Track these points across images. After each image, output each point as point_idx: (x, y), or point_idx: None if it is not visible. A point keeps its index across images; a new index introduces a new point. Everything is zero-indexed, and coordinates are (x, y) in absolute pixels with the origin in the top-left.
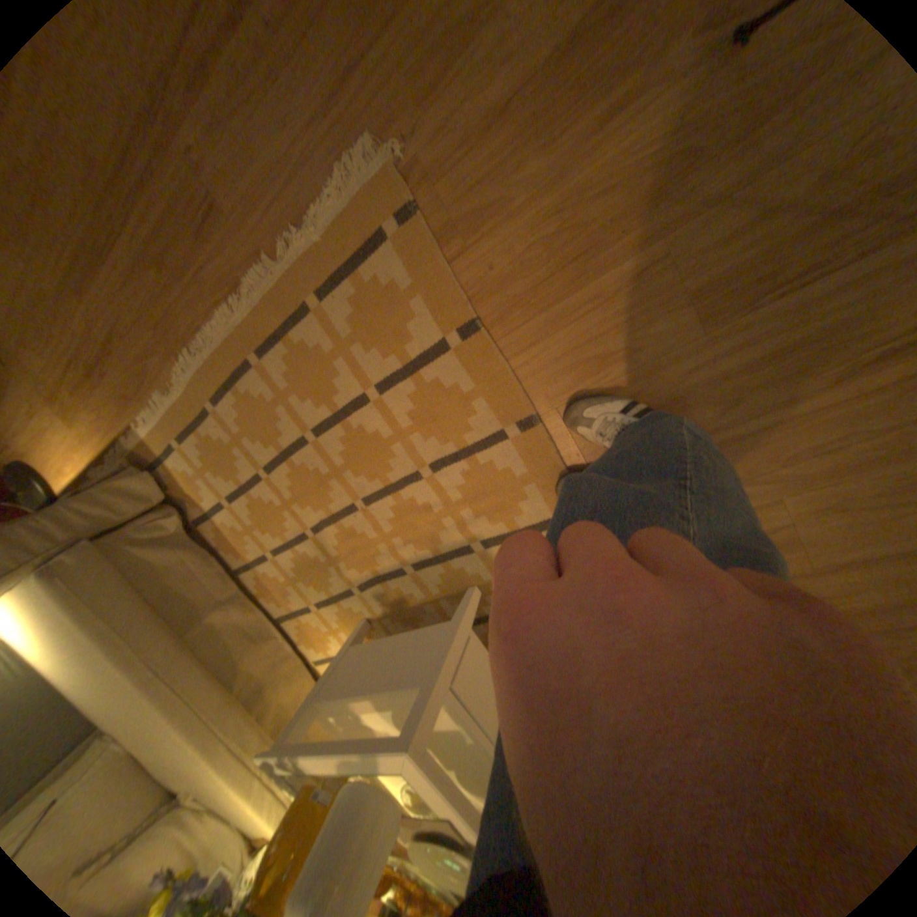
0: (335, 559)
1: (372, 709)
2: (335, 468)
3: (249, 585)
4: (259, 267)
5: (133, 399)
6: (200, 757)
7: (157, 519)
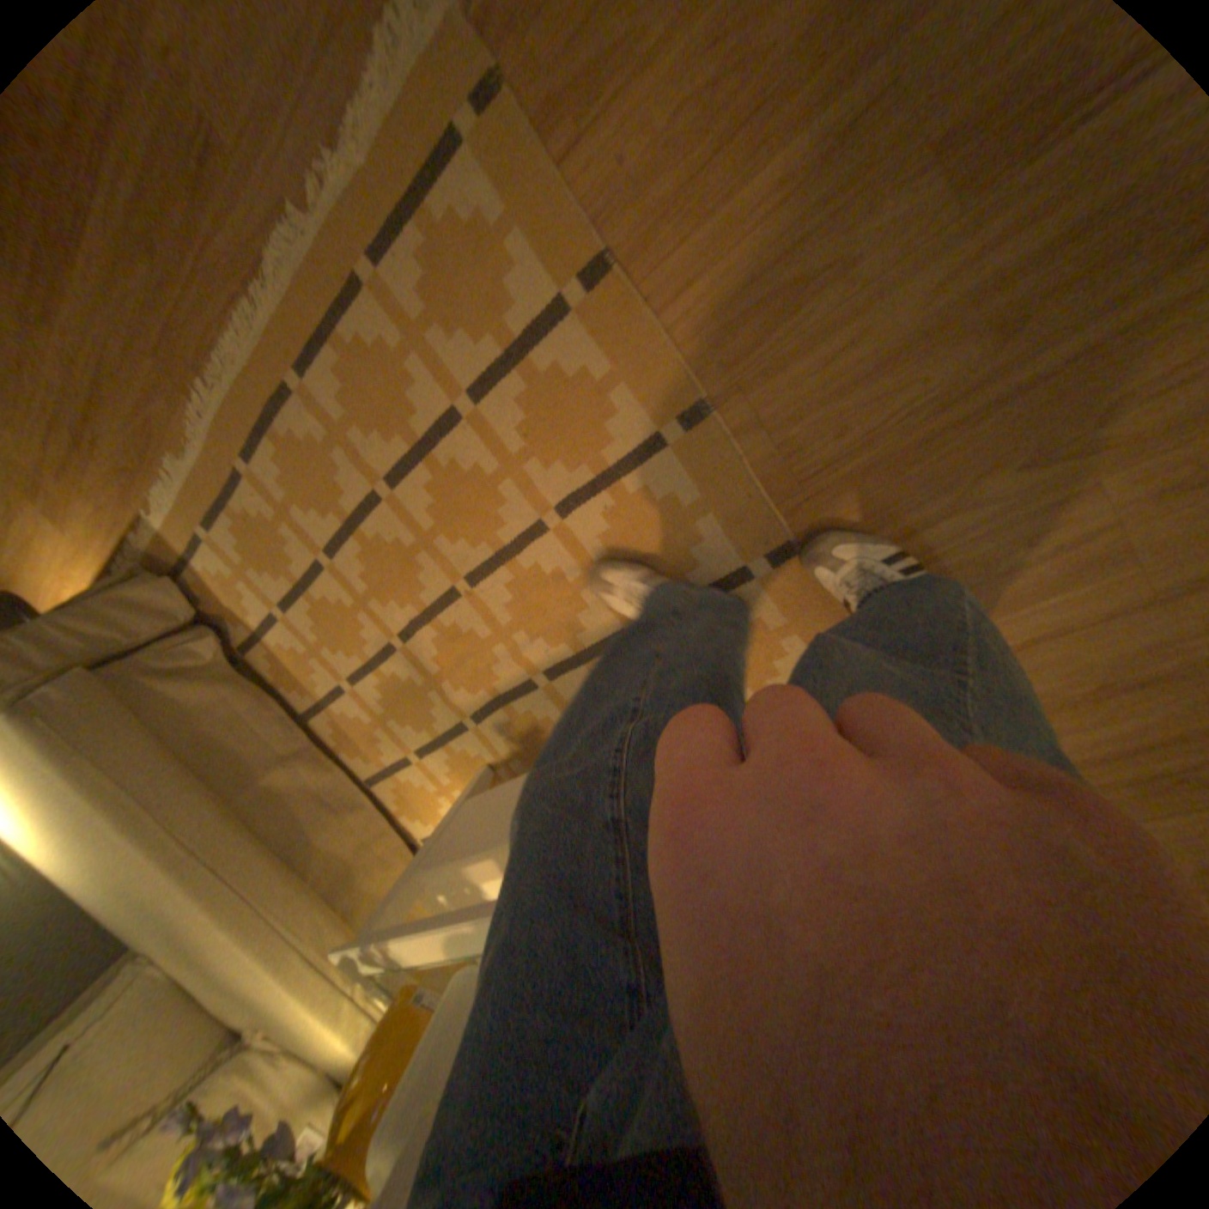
0: (437, 677)
1: (496, 870)
2: (423, 534)
3: (324, 734)
4: (284, 226)
5: (139, 472)
6: (263, 967)
7: (186, 642)
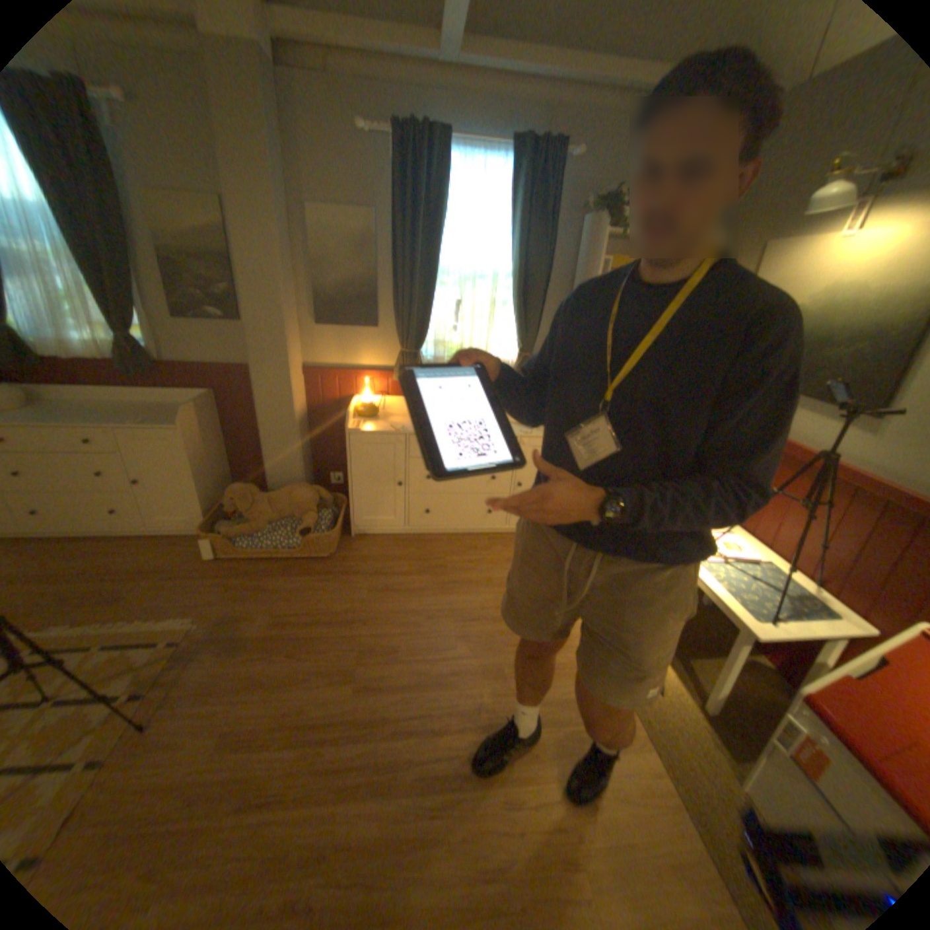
0: None
1: None
2: None
3: None
4: (98, 628)
5: None
6: None
7: None
